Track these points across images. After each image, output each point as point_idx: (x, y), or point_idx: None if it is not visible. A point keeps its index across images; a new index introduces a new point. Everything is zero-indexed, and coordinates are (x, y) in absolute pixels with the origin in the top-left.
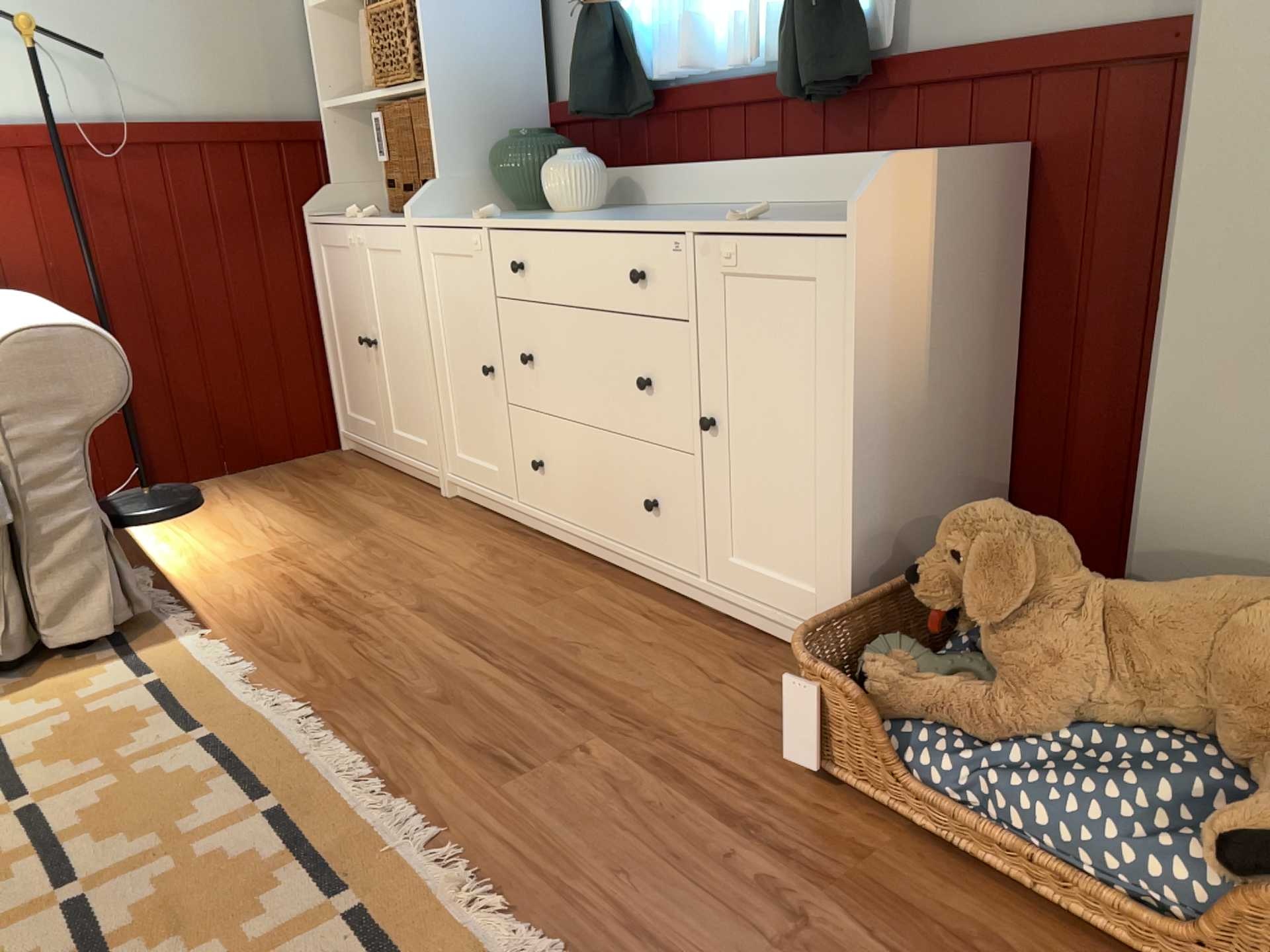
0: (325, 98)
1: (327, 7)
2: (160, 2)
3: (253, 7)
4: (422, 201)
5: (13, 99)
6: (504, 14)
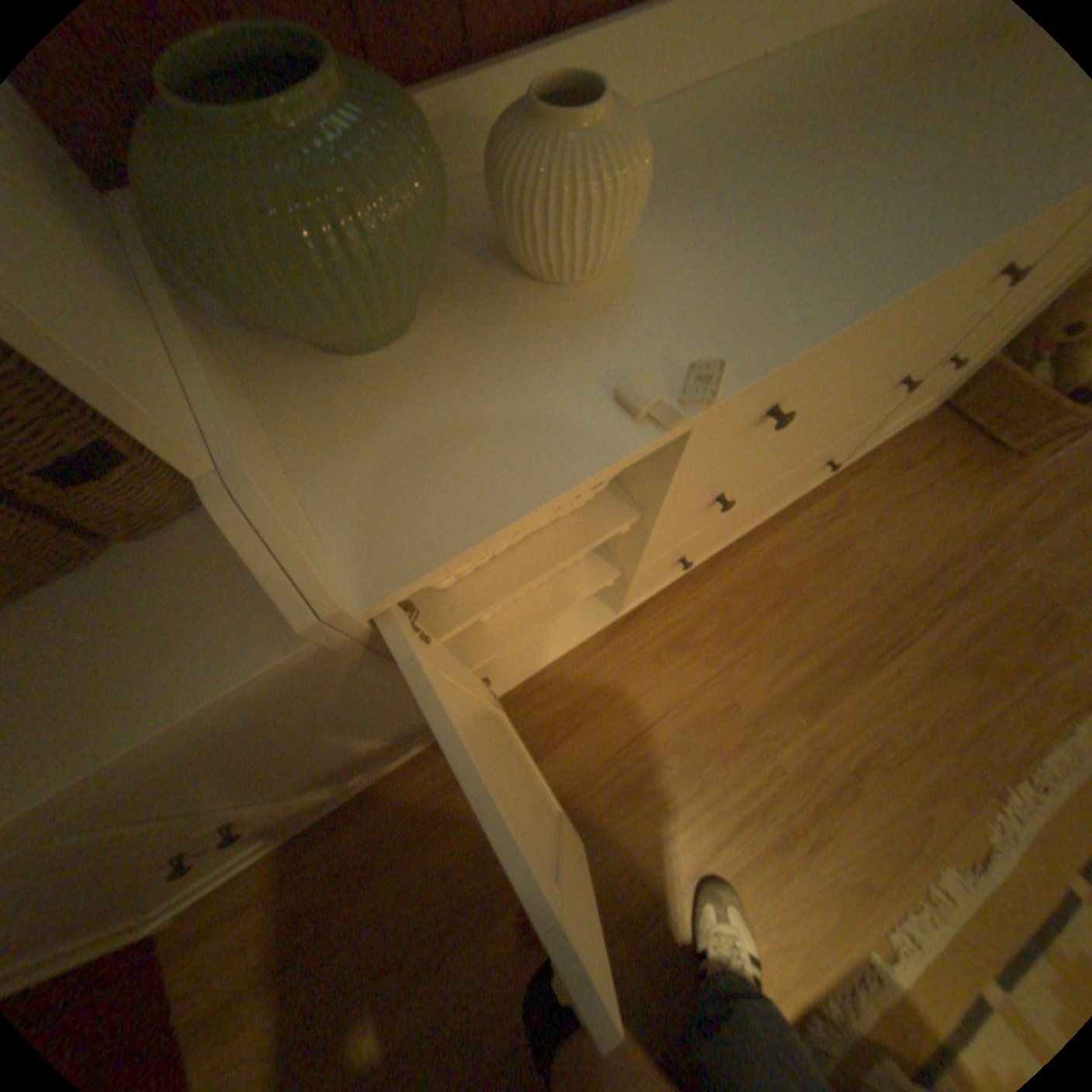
0: None
1: None
2: None
3: None
4: (304, 545)
5: None
6: None
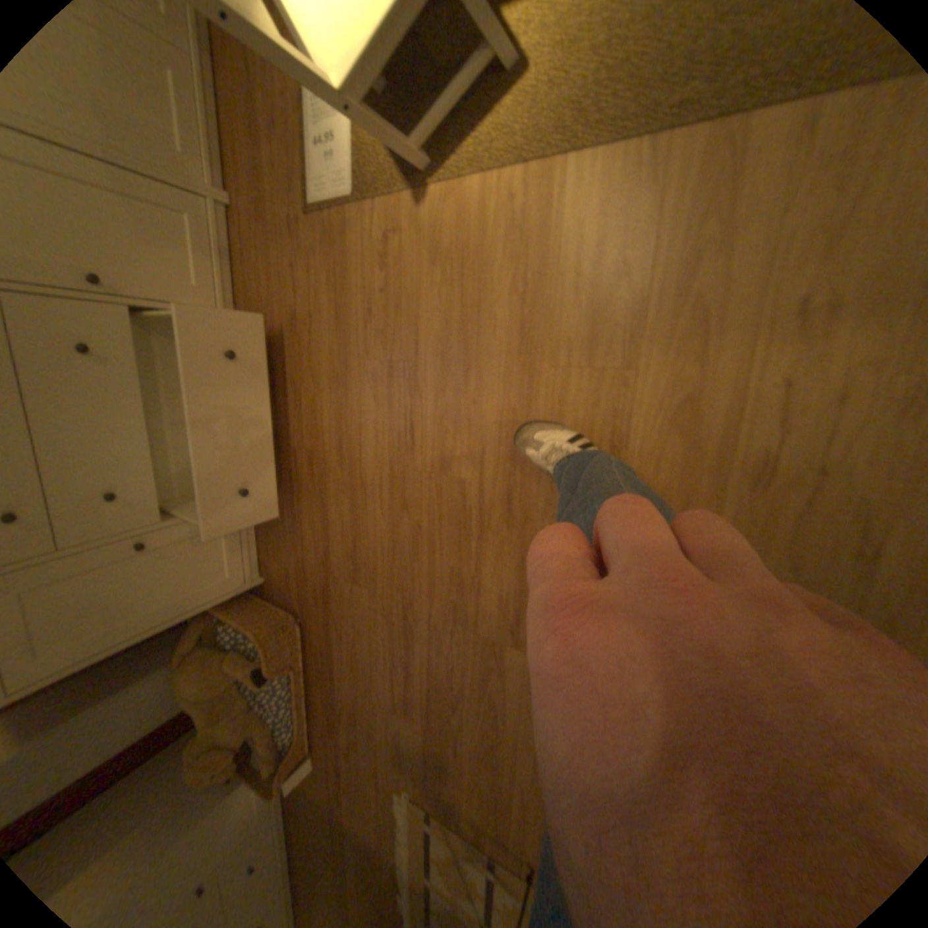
0: None
1: None
2: None
3: None
4: None
5: None
6: None
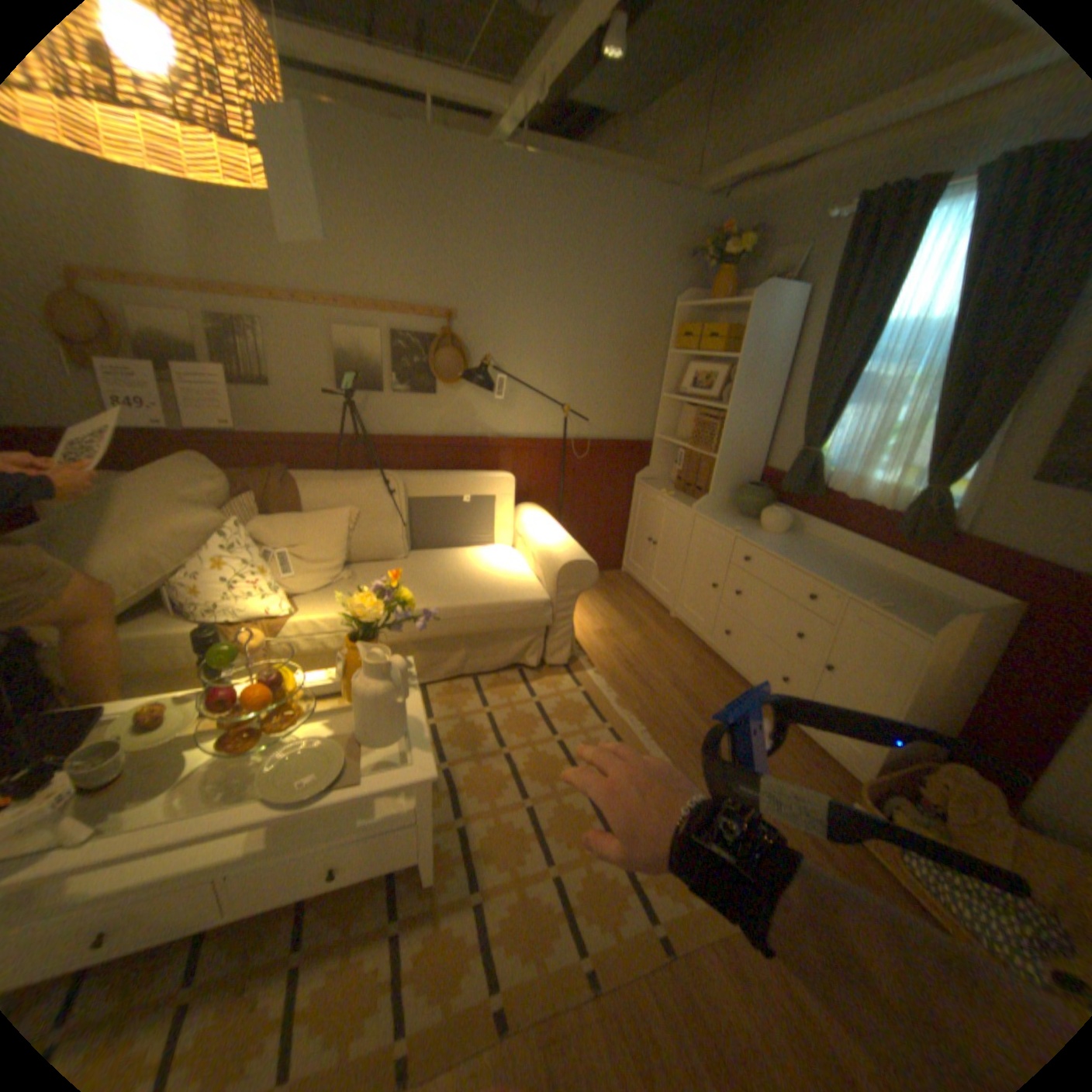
0: (657, 432)
1: (669, 395)
2: (607, 391)
3: (639, 393)
4: (701, 504)
5: (547, 428)
6: (758, 429)
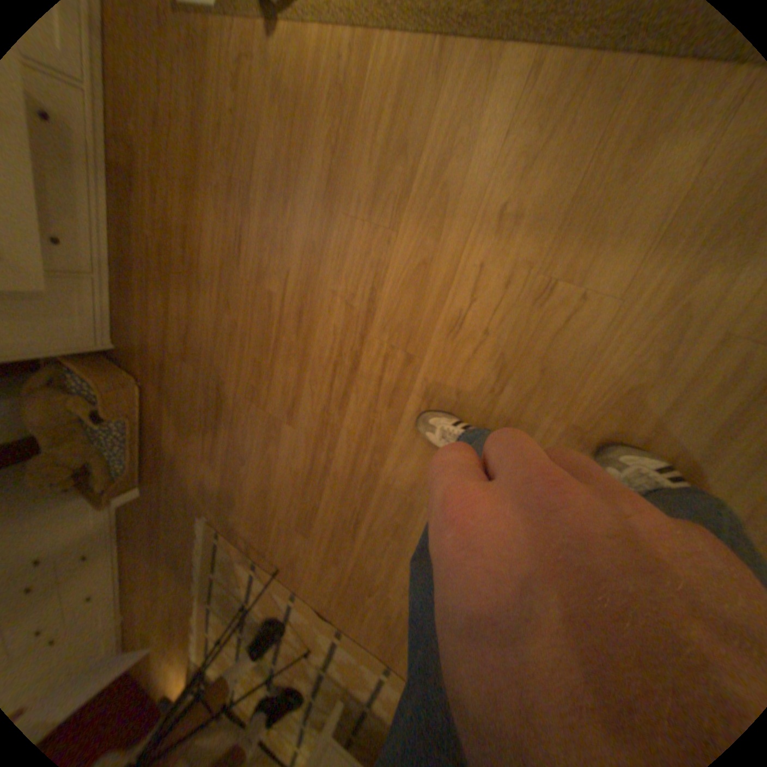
0: None
1: None
2: None
3: None
4: None
5: None
6: None
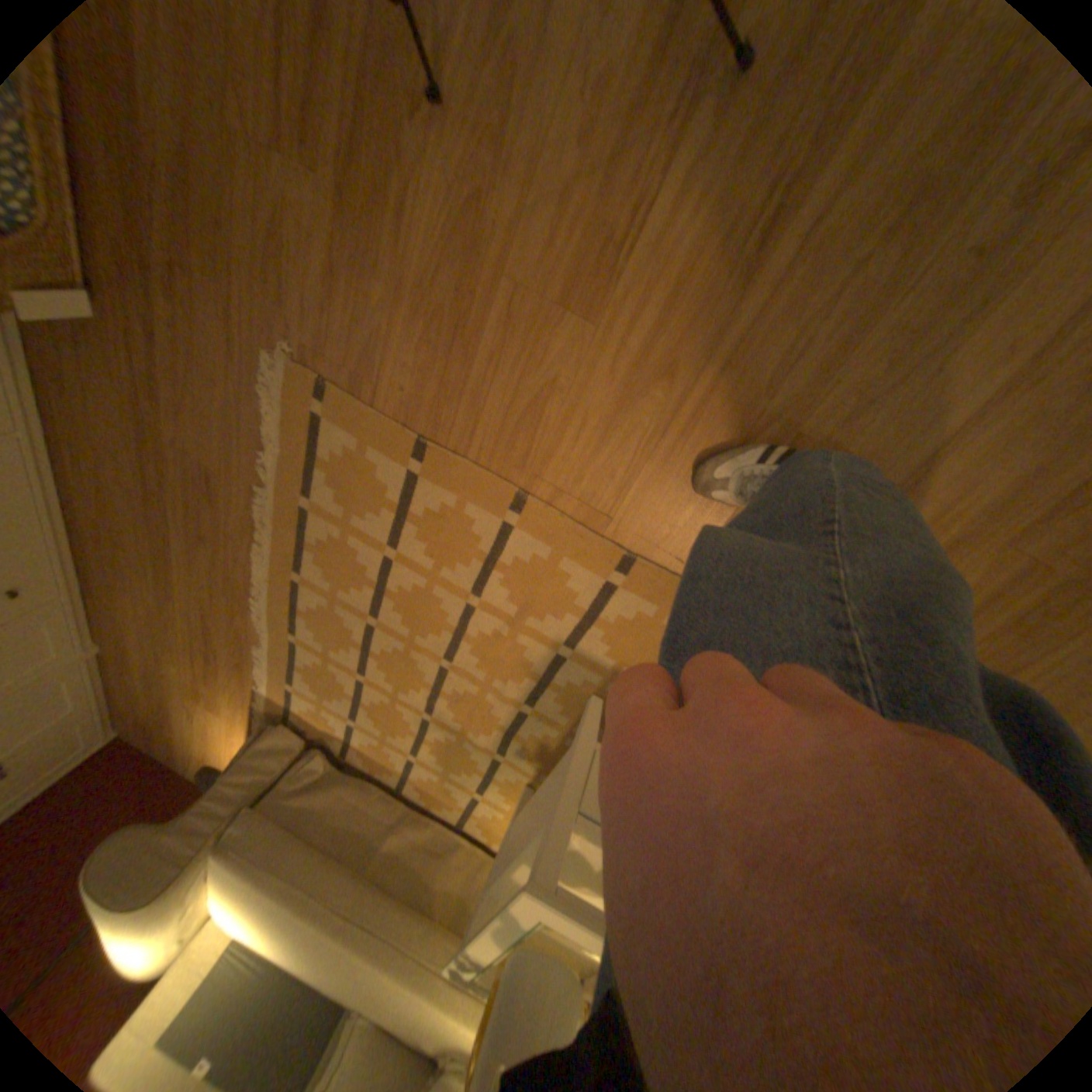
0: None
1: None
2: None
3: None
4: None
5: None
6: None
